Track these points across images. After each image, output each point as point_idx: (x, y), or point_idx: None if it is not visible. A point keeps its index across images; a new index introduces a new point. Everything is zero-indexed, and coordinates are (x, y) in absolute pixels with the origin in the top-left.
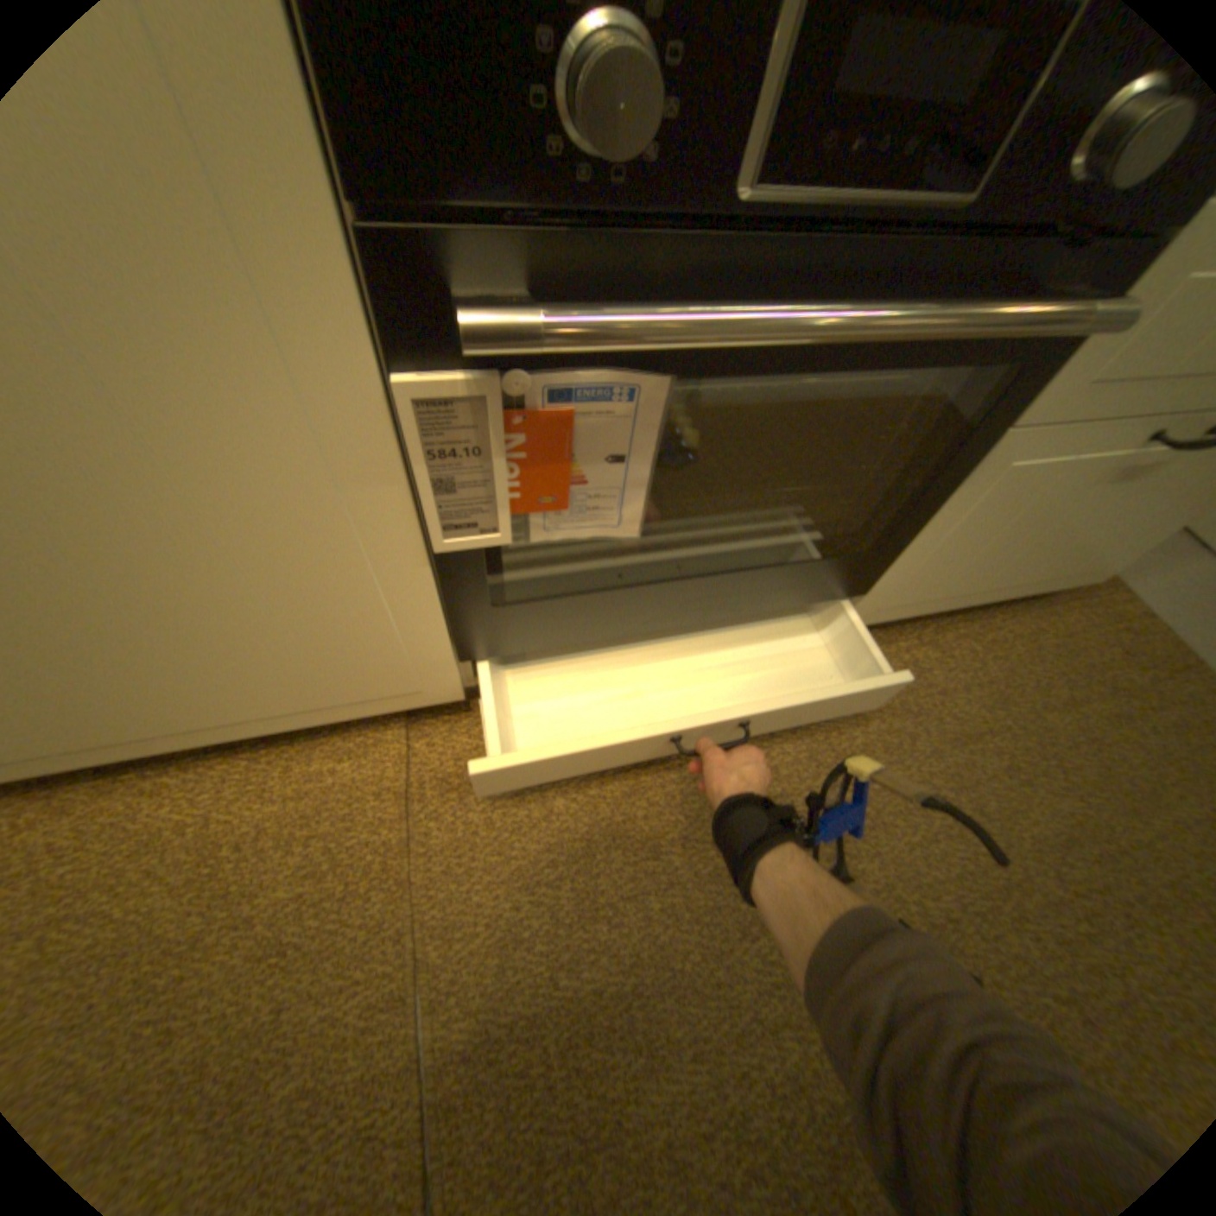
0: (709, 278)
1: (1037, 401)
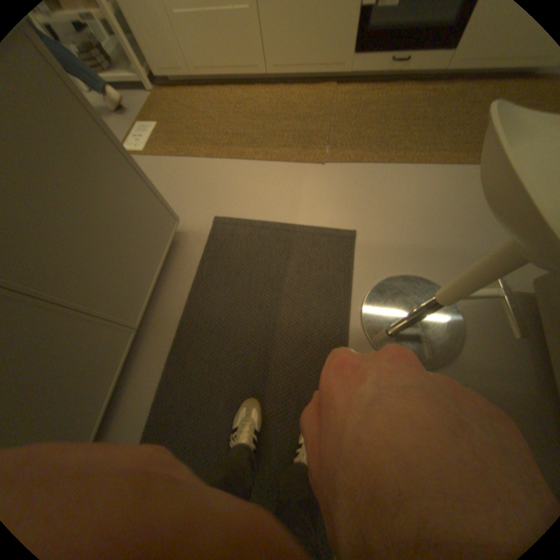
0: None
1: None
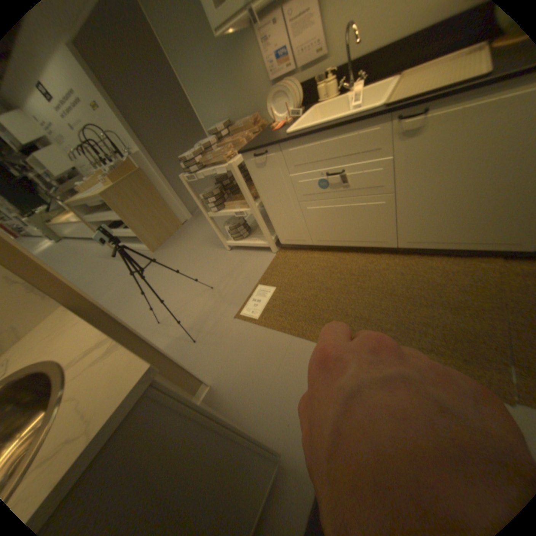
0: None
1: None
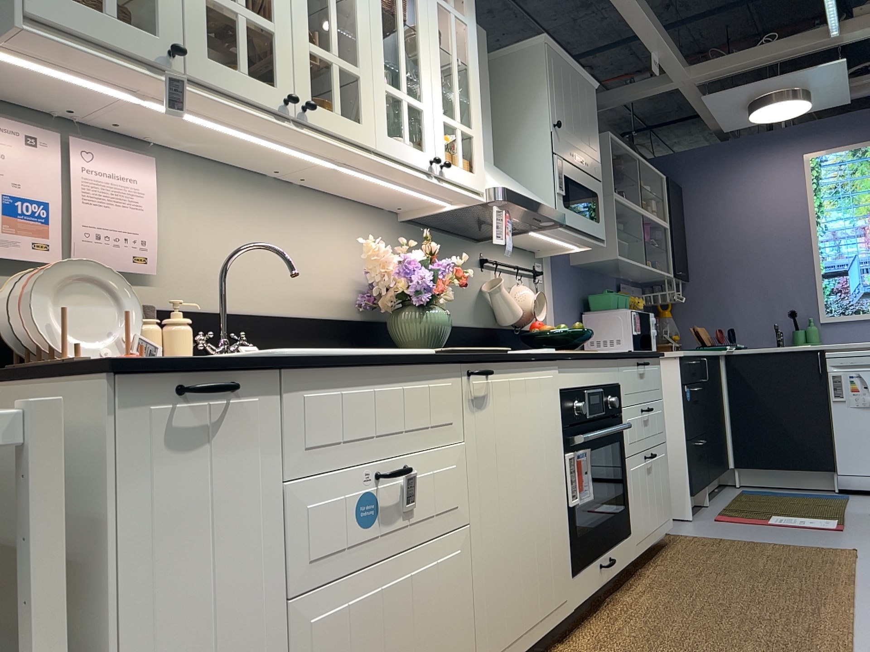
0: (587, 431)
1: (626, 450)
